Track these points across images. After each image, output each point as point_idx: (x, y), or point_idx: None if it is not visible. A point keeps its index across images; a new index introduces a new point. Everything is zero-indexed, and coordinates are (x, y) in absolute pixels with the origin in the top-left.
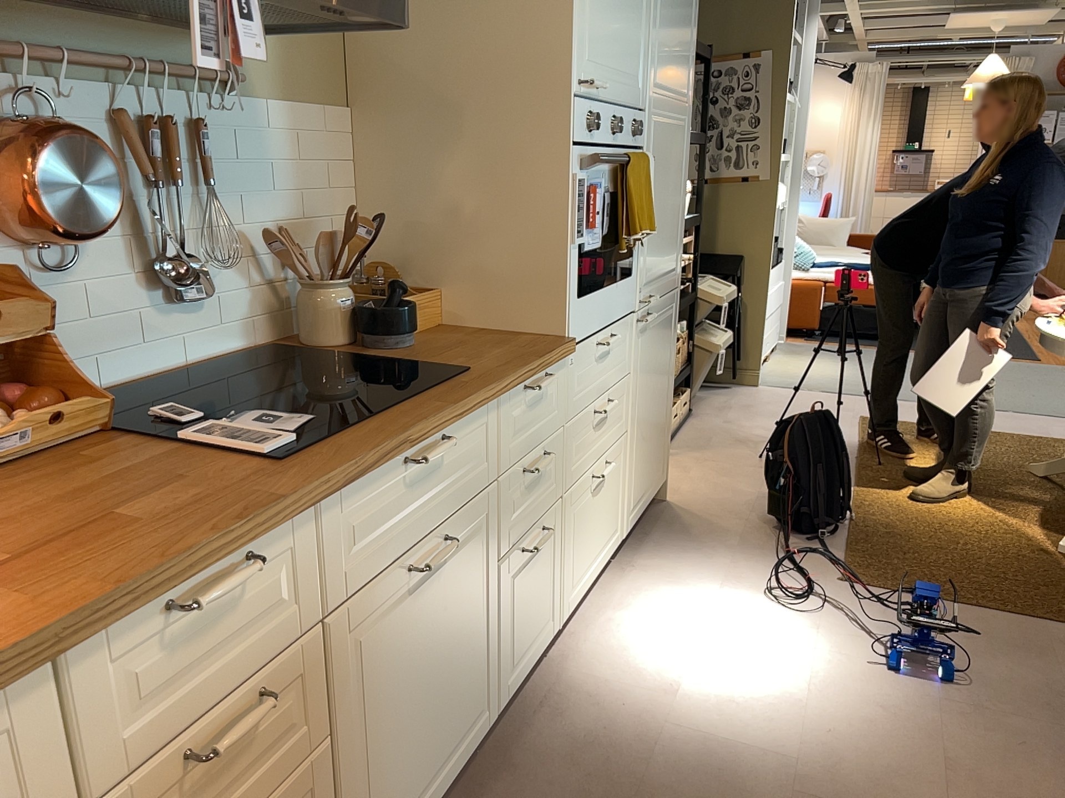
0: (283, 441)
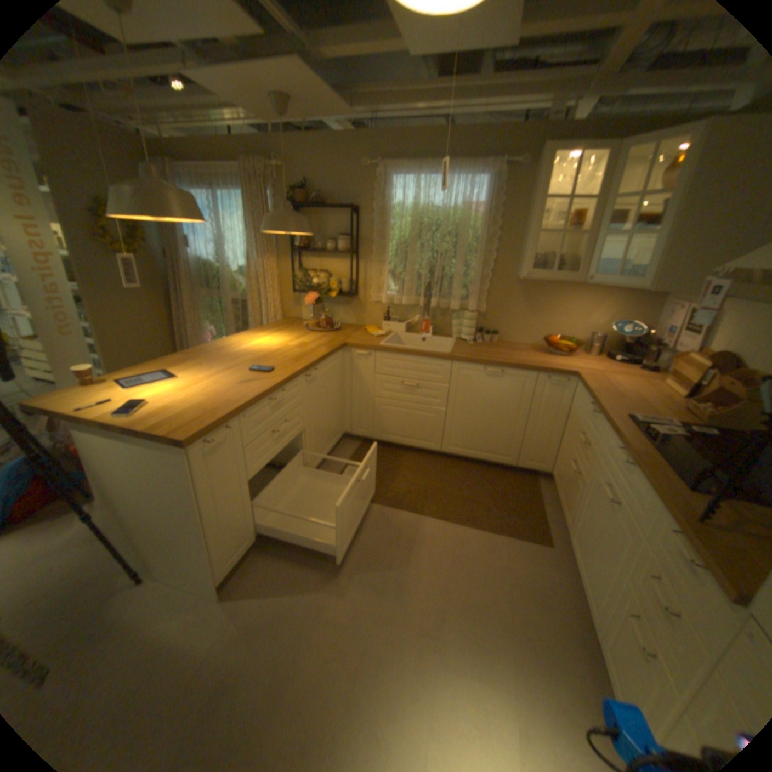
0: (644, 422)
